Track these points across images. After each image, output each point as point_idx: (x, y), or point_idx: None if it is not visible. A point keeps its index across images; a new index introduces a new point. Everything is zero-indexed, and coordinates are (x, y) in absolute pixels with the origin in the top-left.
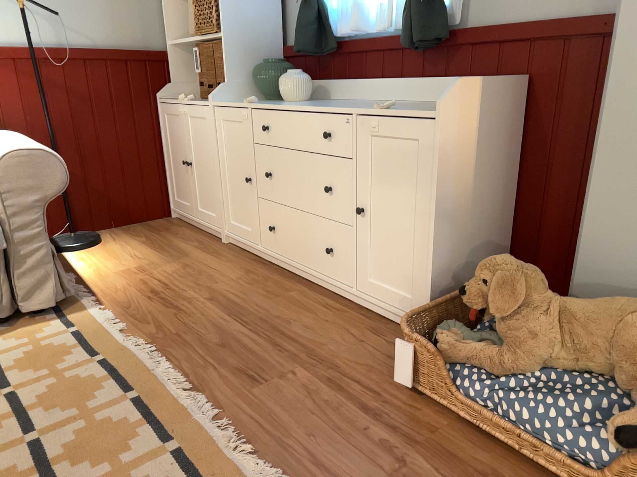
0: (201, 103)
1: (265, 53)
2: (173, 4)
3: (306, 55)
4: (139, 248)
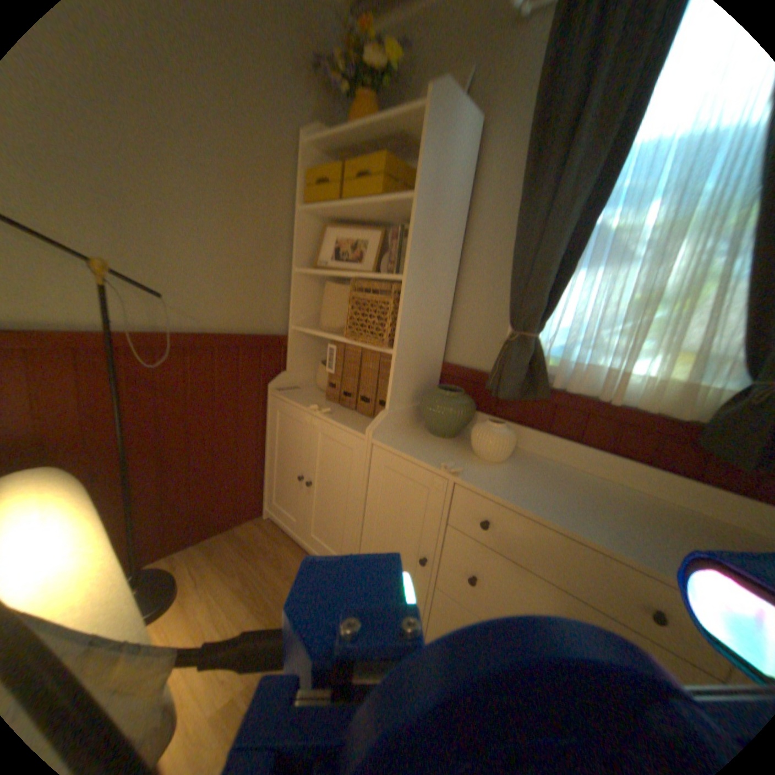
0: (348, 424)
1: (430, 368)
2: (305, 280)
3: (512, 399)
4: (238, 615)
